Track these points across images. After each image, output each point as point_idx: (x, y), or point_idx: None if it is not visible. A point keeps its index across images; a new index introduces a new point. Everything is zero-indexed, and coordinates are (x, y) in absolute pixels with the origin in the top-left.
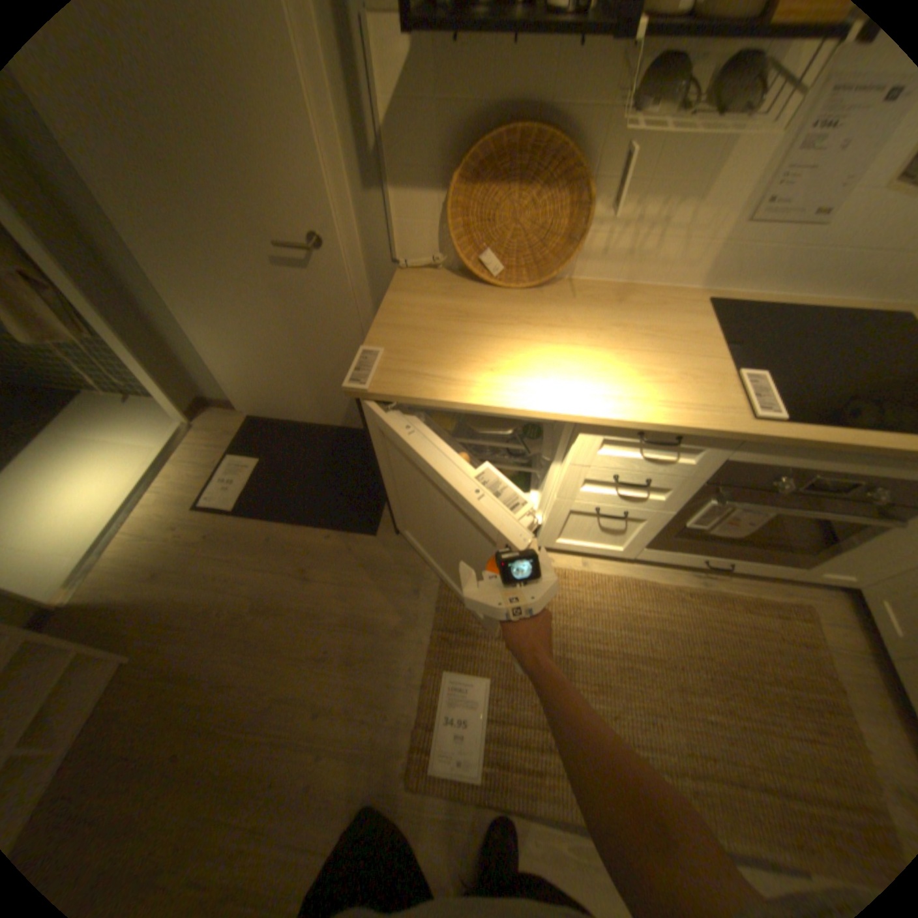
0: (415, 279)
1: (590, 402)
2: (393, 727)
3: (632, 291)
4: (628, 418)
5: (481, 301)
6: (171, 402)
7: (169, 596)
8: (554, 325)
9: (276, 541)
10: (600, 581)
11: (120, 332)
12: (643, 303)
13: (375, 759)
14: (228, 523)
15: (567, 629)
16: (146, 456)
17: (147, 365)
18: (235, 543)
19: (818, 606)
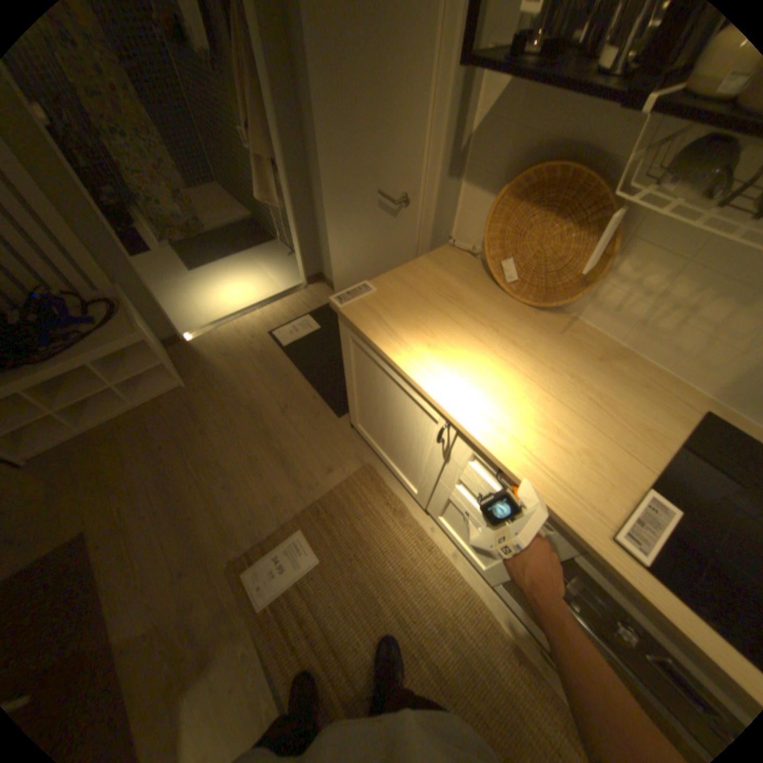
0: (451, 257)
1: (474, 414)
2: (249, 533)
3: (626, 358)
4: (490, 447)
5: (480, 295)
6: (308, 268)
7: (222, 370)
8: (516, 344)
9: (289, 380)
10: (454, 579)
11: (301, 214)
12: (625, 374)
13: (226, 539)
14: (276, 353)
15: (397, 585)
16: (273, 291)
17: (306, 240)
18: (270, 365)
19: None
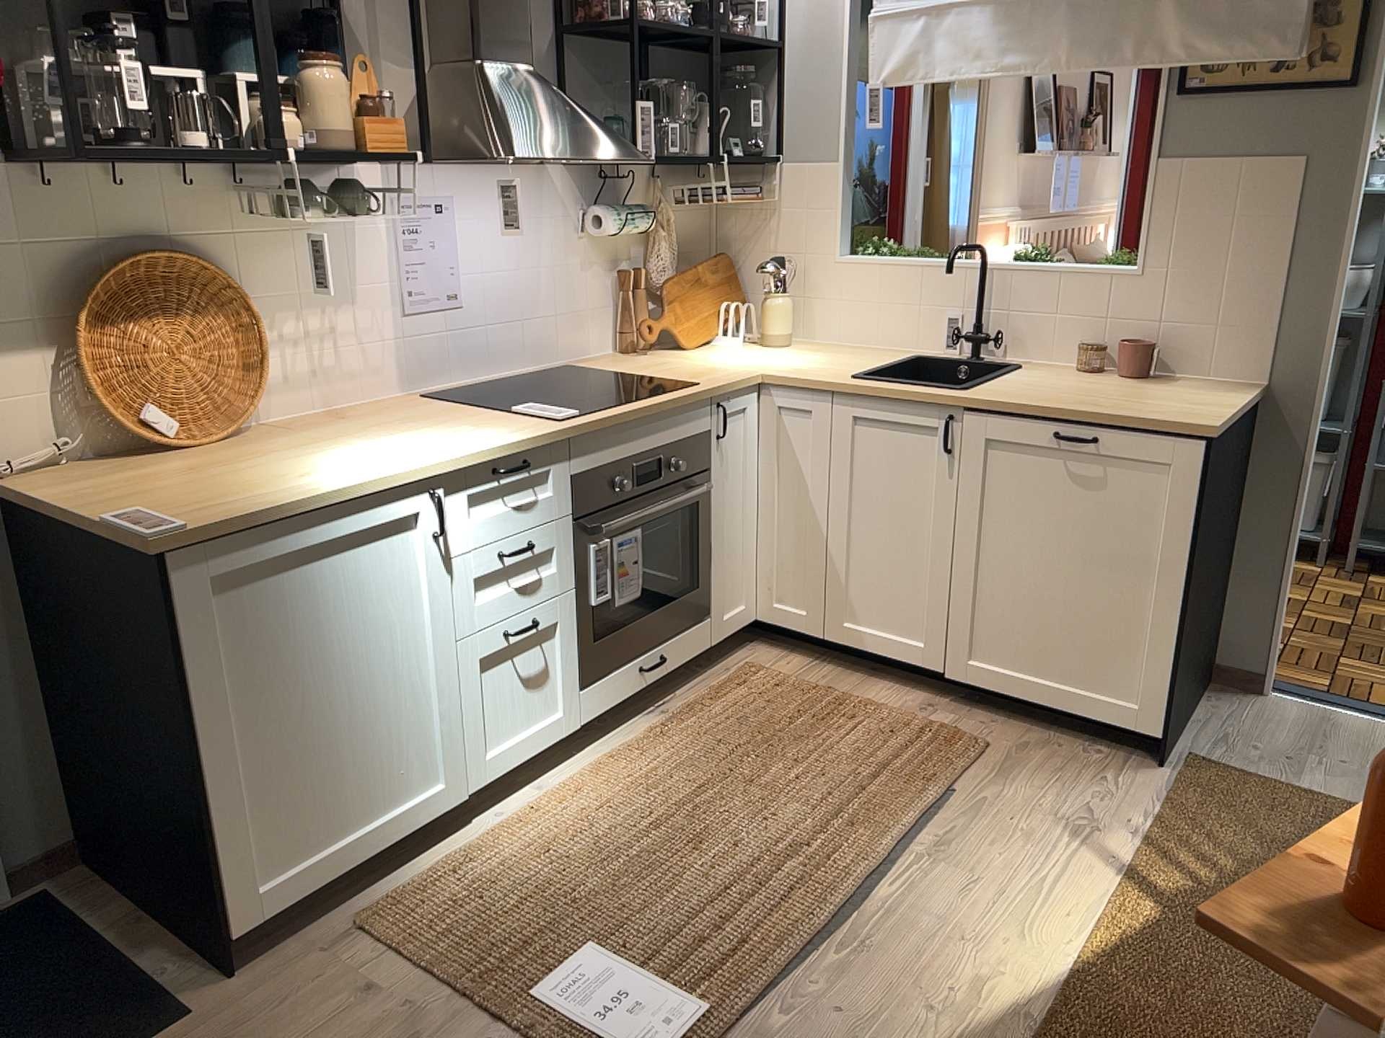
0: (49, 479)
1: (430, 456)
2: None
3: (342, 413)
4: (475, 451)
5: (186, 461)
6: None
7: None
8: (308, 445)
9: None
10: (577, 783)
11: None
12: (367, 415)
13: None
14: None
15: (603, 839)
16: None
17: None
18: None
19: (754, 661)
